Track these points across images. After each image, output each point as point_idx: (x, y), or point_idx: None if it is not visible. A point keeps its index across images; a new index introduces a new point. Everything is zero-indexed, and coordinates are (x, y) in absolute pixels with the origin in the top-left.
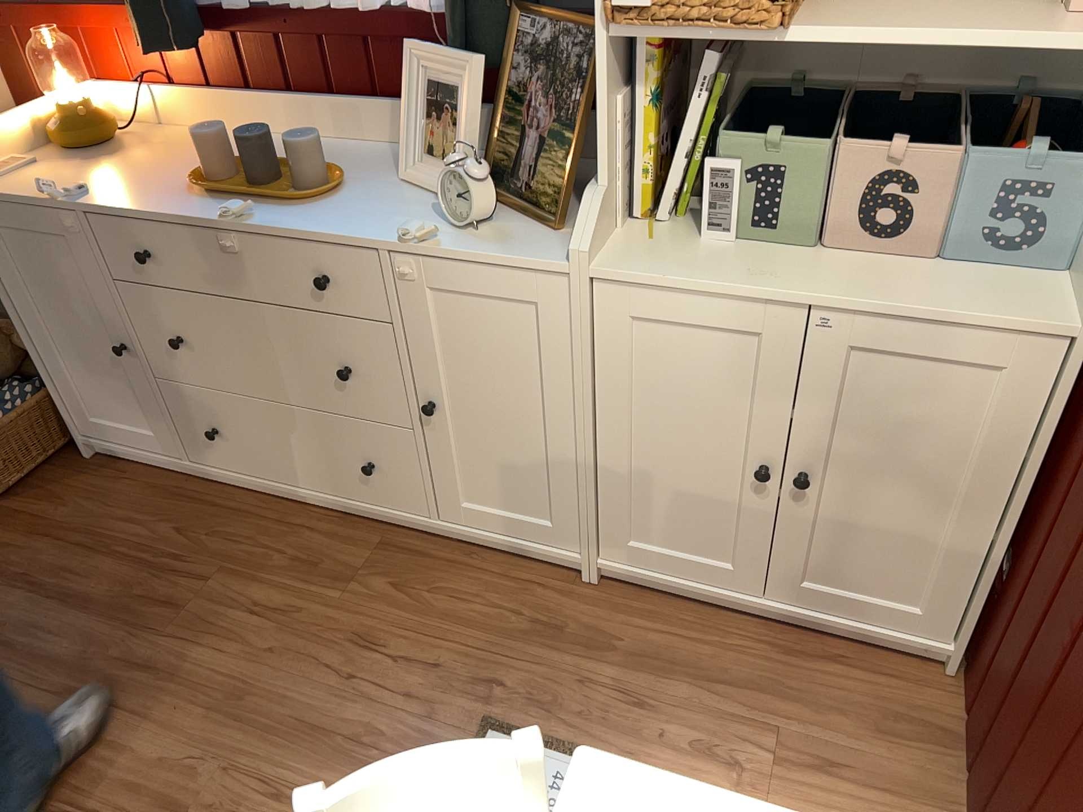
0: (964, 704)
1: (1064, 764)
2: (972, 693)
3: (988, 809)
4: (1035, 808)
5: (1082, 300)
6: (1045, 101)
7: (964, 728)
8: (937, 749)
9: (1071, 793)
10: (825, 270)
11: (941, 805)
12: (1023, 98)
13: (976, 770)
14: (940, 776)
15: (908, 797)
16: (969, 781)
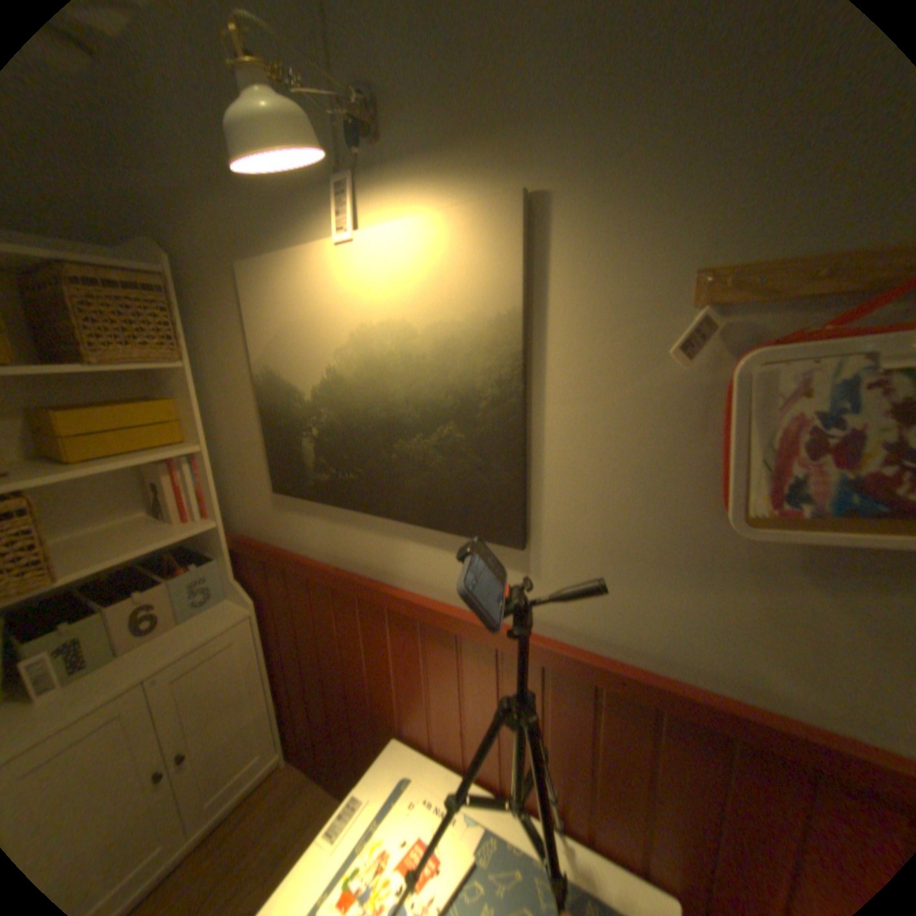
0: (296, 771)
1: (348, 732)
2: (296, 763)
3: (336, 784)
4: (350, 757)
5: (240, 606)
6: (168, 553)
7: (304, 778)
8: (304, 795)
9: (356, 736)
10: (132, 666)
11: (323, 808)
12: (159, 556)
13: (321, 782)
14: (313, 802)
15: (312, 822)
16: (321, 790)
